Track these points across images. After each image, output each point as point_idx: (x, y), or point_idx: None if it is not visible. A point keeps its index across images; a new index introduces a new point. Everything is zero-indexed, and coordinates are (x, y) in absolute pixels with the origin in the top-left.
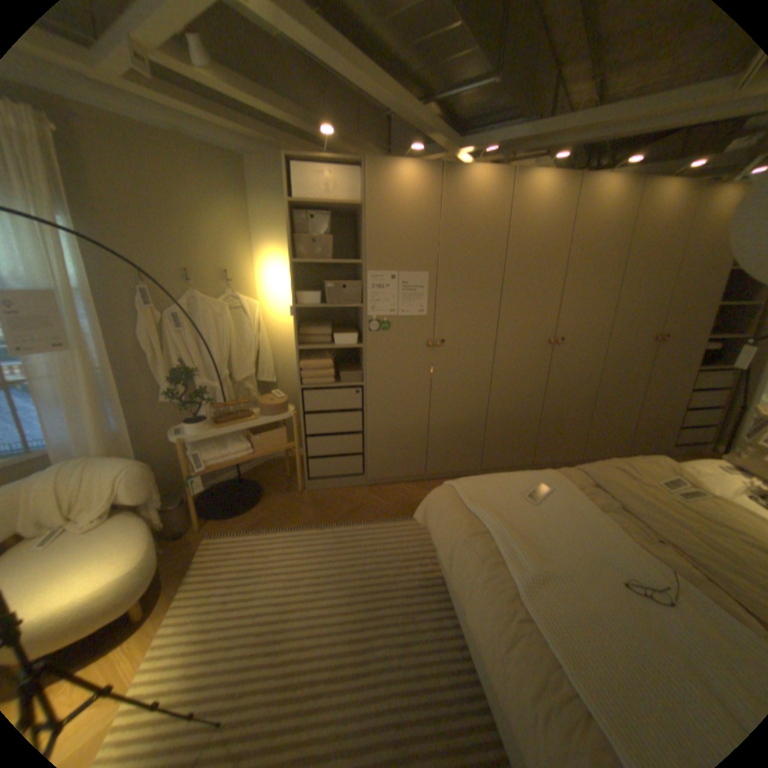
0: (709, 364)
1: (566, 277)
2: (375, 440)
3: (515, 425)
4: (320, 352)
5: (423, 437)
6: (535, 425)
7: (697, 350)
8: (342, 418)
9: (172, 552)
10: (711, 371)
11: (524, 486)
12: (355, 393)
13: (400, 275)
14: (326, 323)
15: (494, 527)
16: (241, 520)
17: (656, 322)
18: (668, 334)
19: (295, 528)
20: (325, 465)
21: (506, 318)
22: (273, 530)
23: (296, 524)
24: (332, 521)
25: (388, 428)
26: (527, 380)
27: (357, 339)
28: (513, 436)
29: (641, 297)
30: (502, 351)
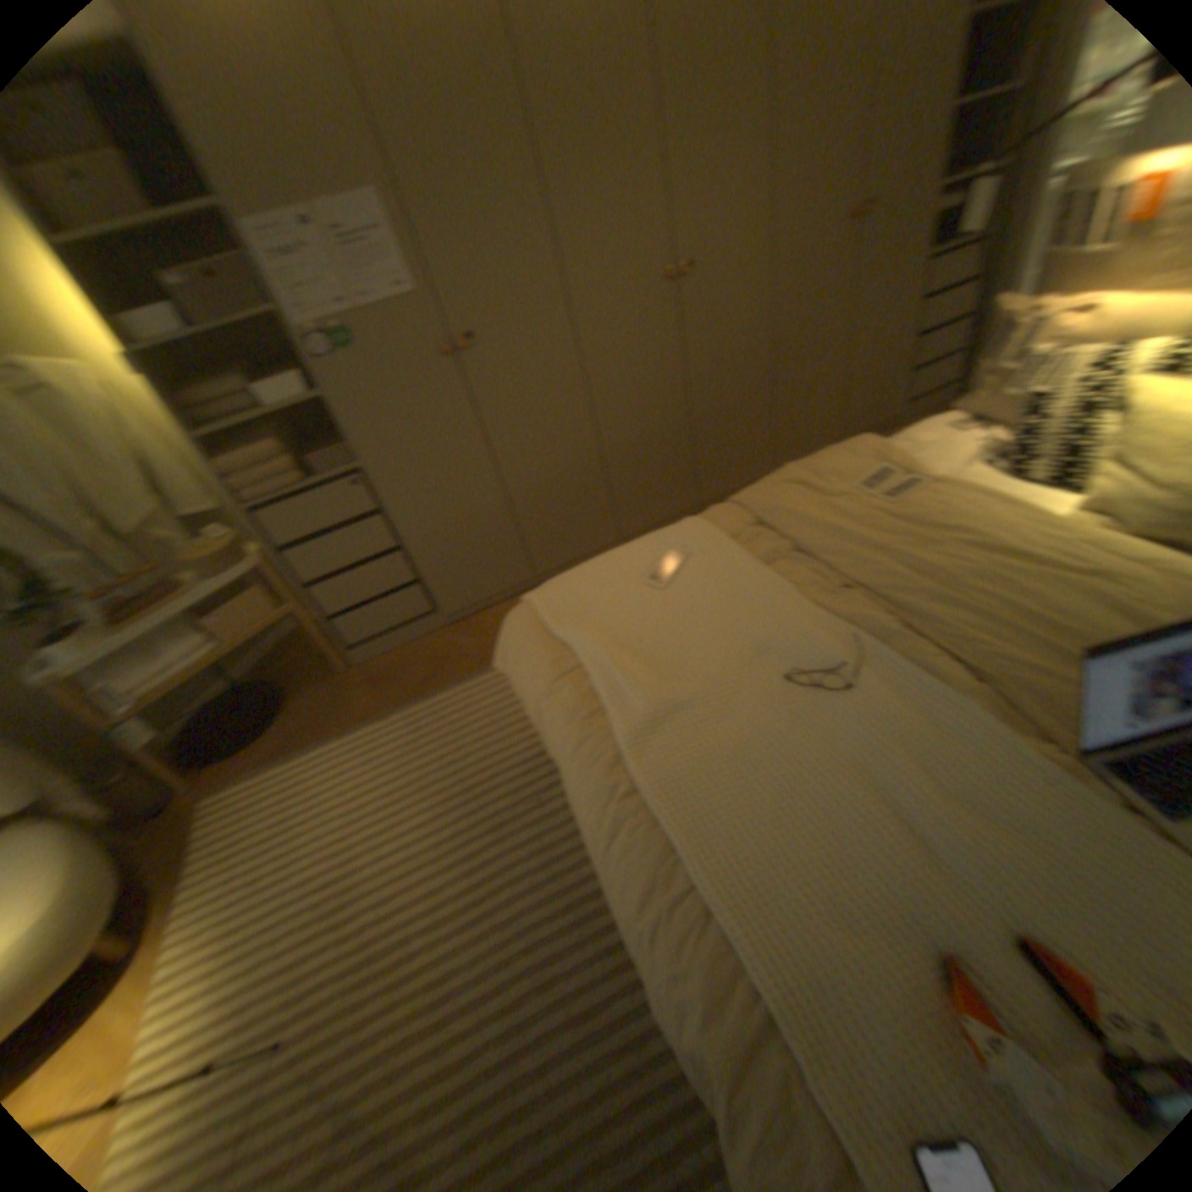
0: (944, 240)
1: (660, 122)
2: (424, 554)
3: (649, 451)
4: (245, 431)
5: (504, 521)
6: (685, 440)
7: (921, 219)
8: (348, 537)
9: (149, 841)
10: (948, 253)
11: (641, 563)
12: (347, 487)
13: (312, 212)
14: (227, 367)
15: (587, 653)
16: (251, 751)
17: (845, 180)
18: (869, 199)
19: (341, 734)
20: (359, 620)
21: (570, 251)
22: (306, 749)
23: (343, 726)
24: (399, 701)
25: (436, 527)
26: (646, 365)
27: (298, 383)
28: (652, 470)
29: (811, 131)
30: (584, 322)
